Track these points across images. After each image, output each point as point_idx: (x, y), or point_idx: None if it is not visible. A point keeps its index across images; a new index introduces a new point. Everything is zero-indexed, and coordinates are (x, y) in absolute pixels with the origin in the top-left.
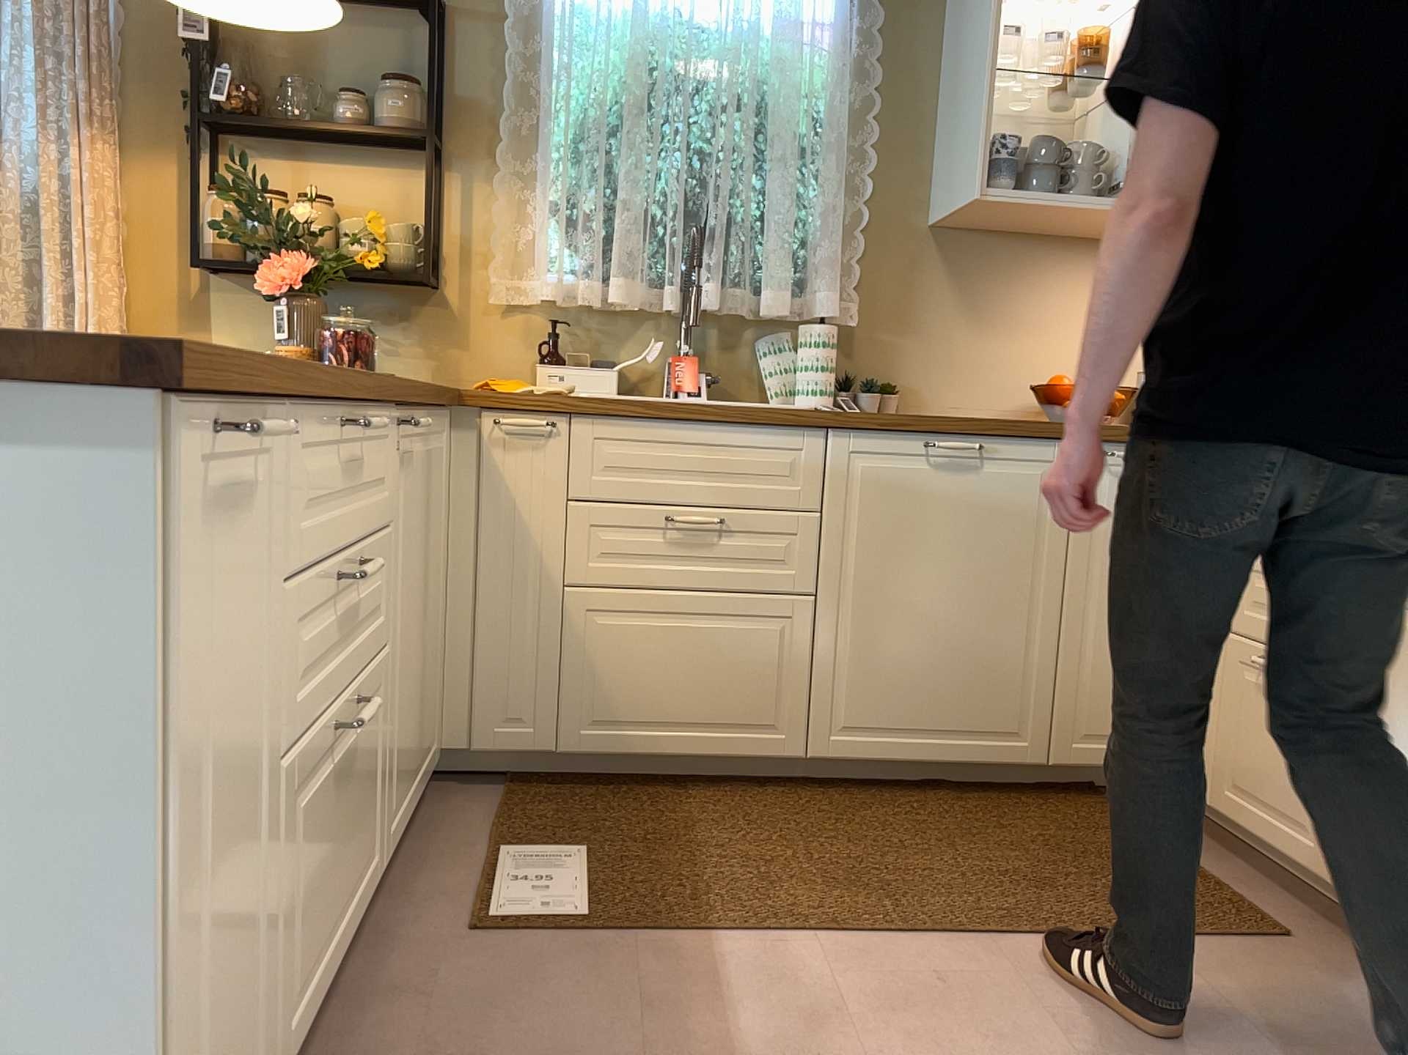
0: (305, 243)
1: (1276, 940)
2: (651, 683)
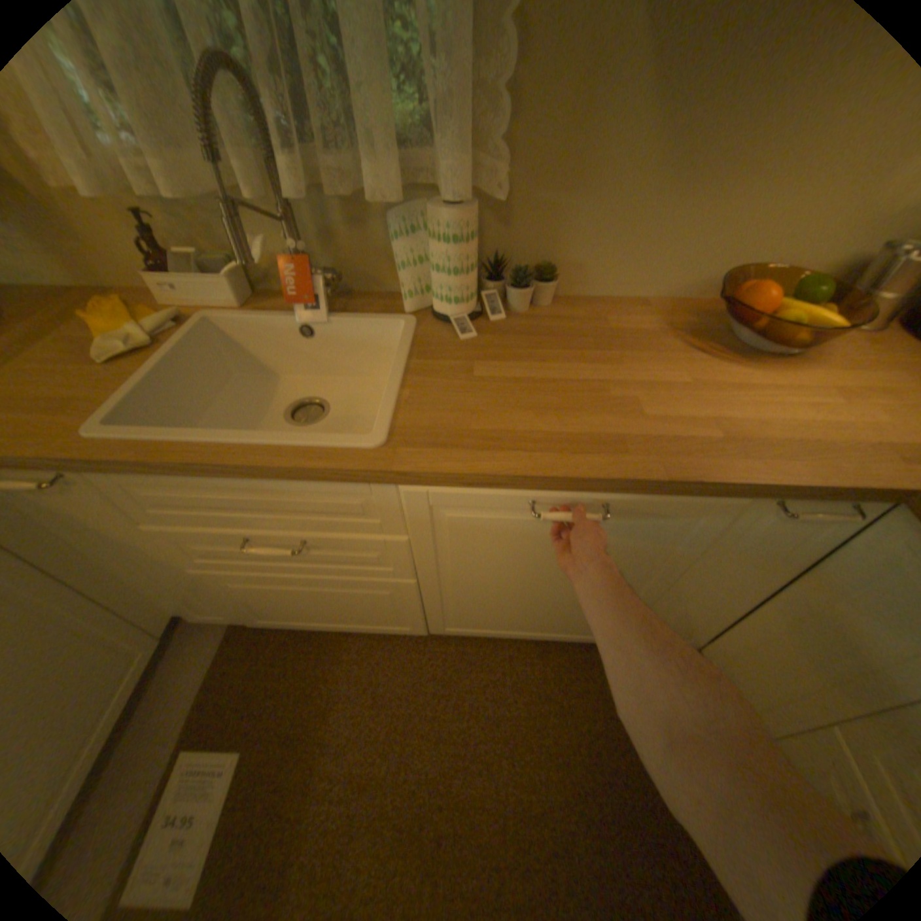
0: None
1: None
2: (293, 610)
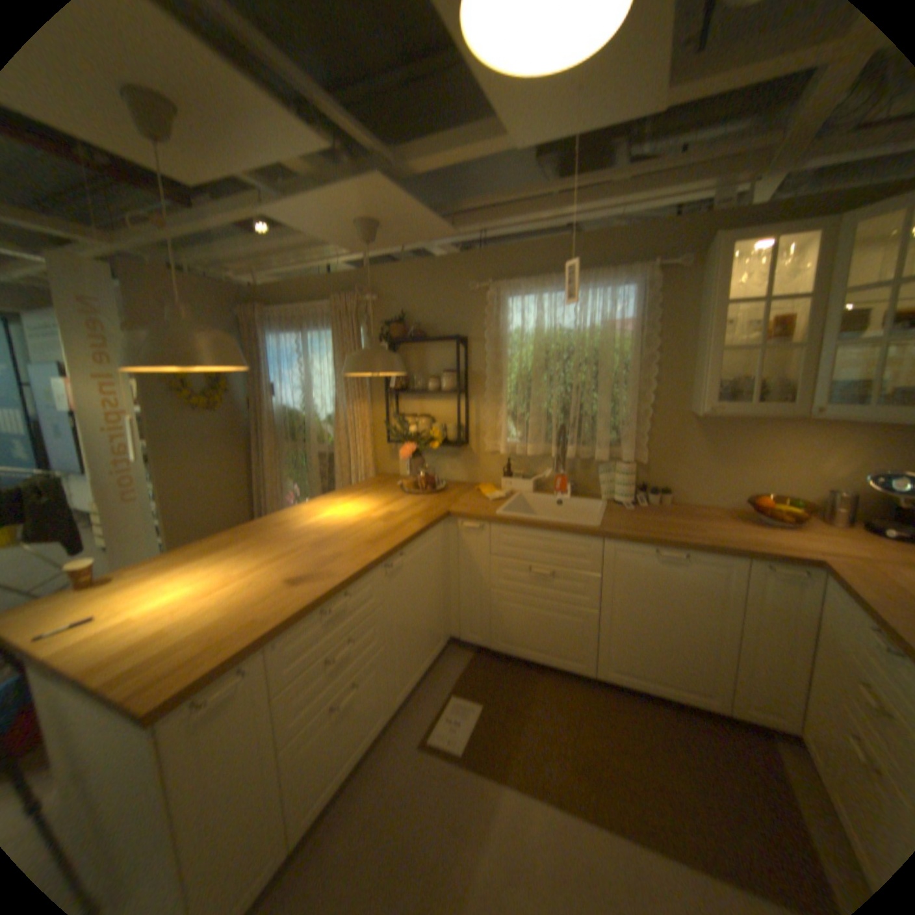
0: (414, 439)
1: None
2: (526, 633)
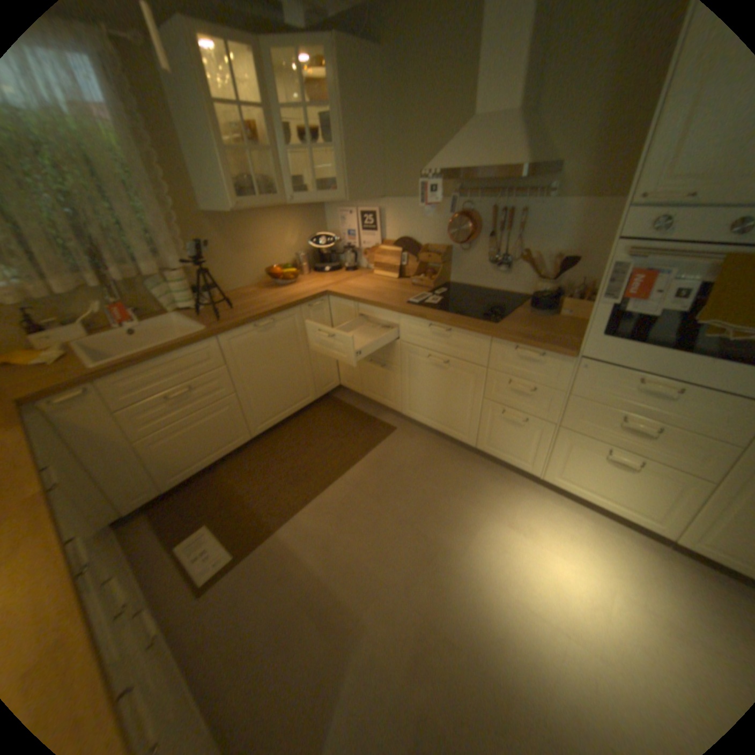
0: None
1: (393, 431)
2: (187, 454)
